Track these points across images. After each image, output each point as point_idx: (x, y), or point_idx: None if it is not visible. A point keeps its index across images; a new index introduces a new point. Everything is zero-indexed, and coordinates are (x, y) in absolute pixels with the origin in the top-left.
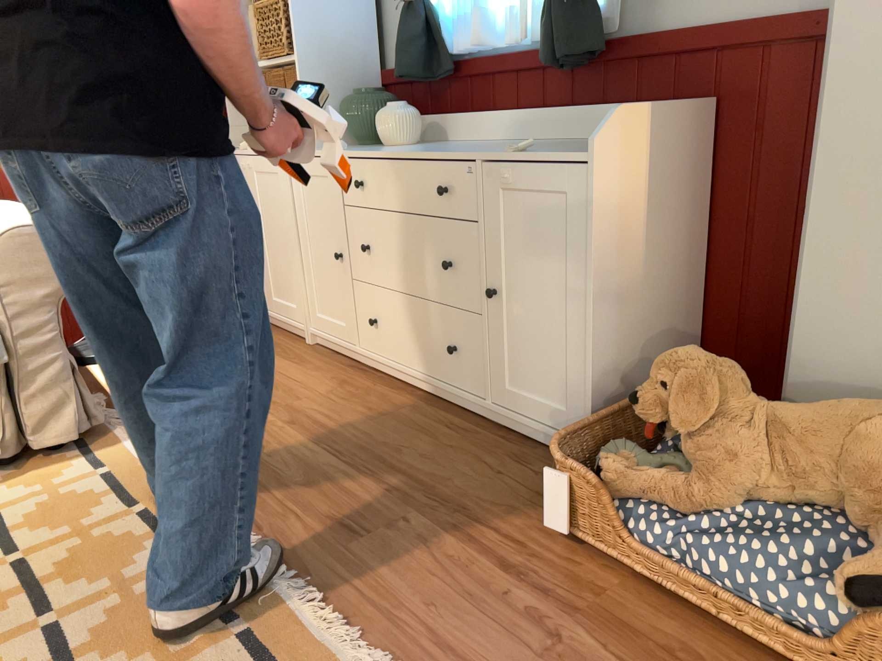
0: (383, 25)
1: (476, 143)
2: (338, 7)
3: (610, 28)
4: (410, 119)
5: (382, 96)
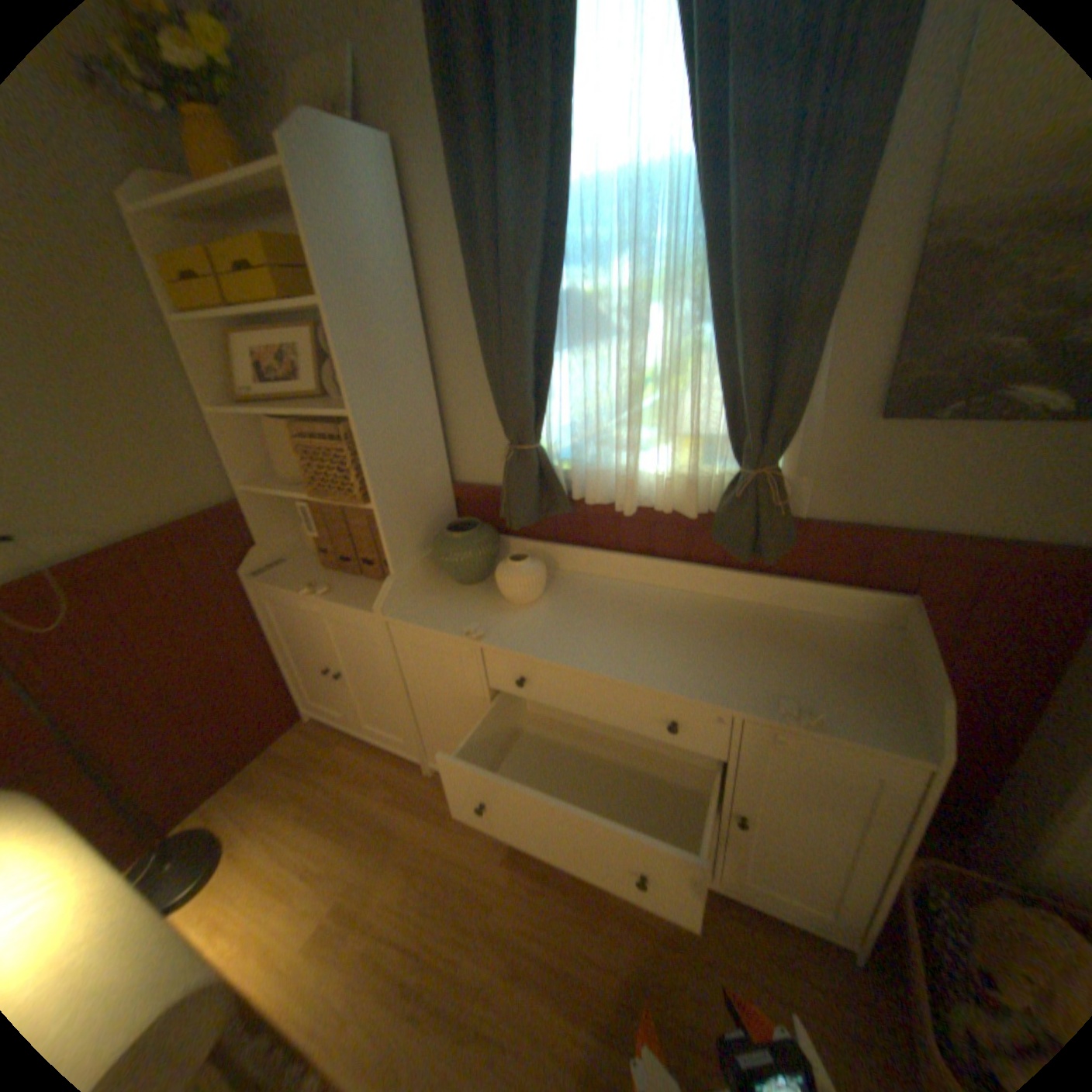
0: (449, 432)
1: (616, 589)
2: (410, 432)
3: (796, 507)
4: (544, 573)
5: (487, 533)
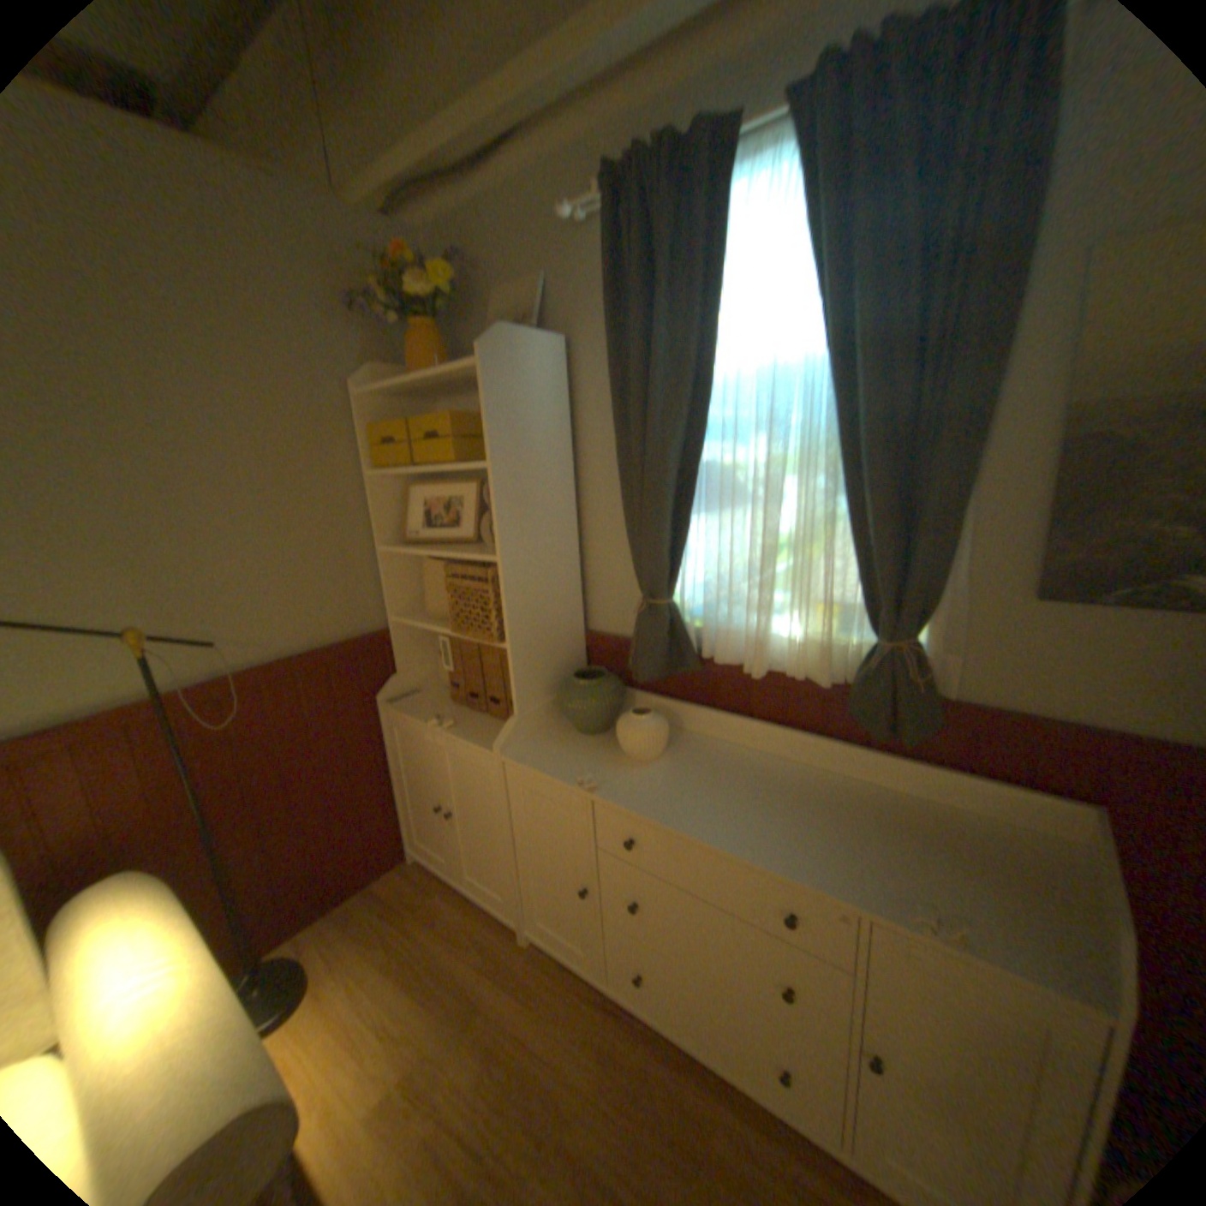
0: (588, 581)
1: (743, 757)
2: (551, 578)
3: (946, 687)
4: (666, 730)
5: (613, 683)
